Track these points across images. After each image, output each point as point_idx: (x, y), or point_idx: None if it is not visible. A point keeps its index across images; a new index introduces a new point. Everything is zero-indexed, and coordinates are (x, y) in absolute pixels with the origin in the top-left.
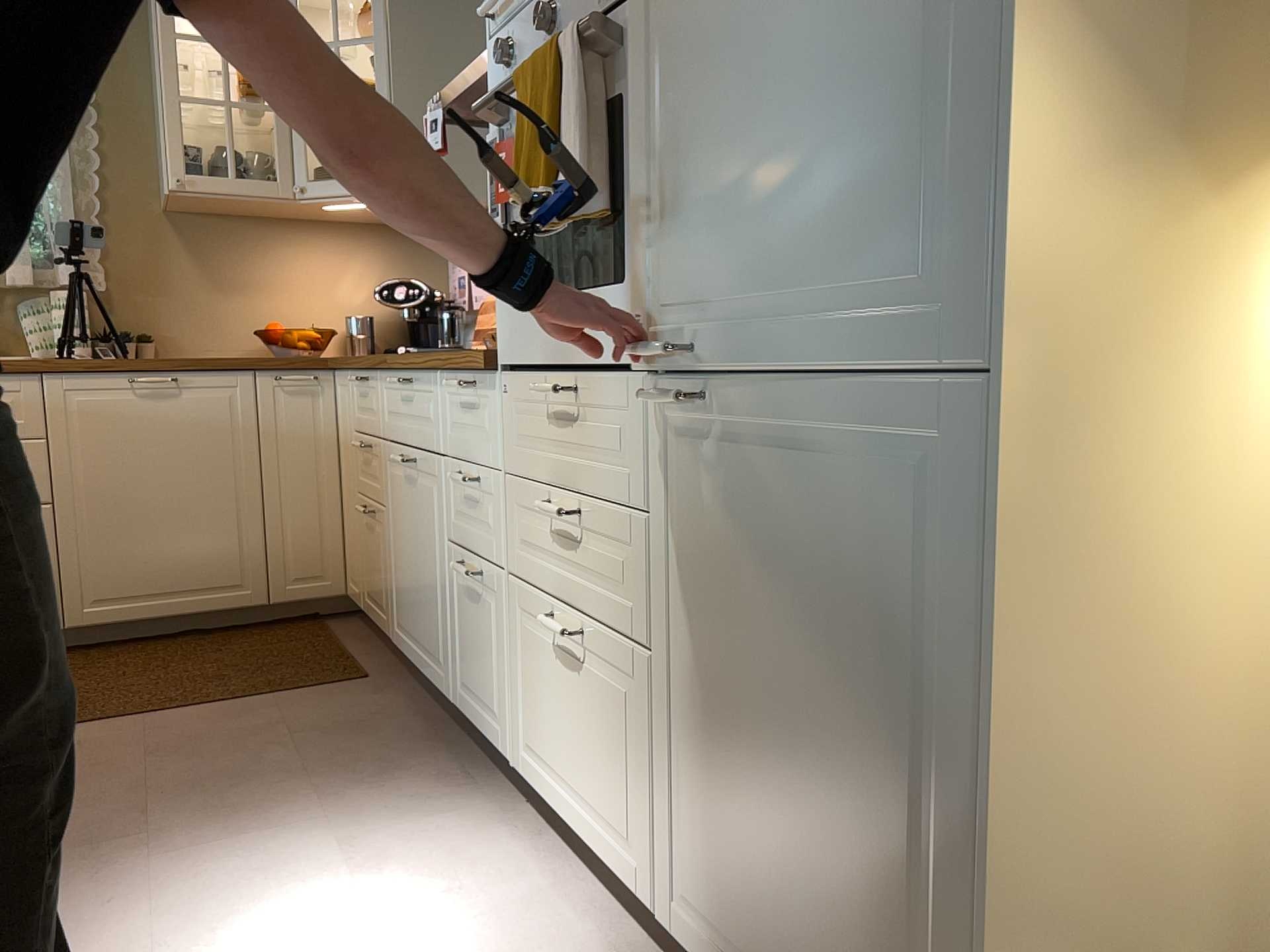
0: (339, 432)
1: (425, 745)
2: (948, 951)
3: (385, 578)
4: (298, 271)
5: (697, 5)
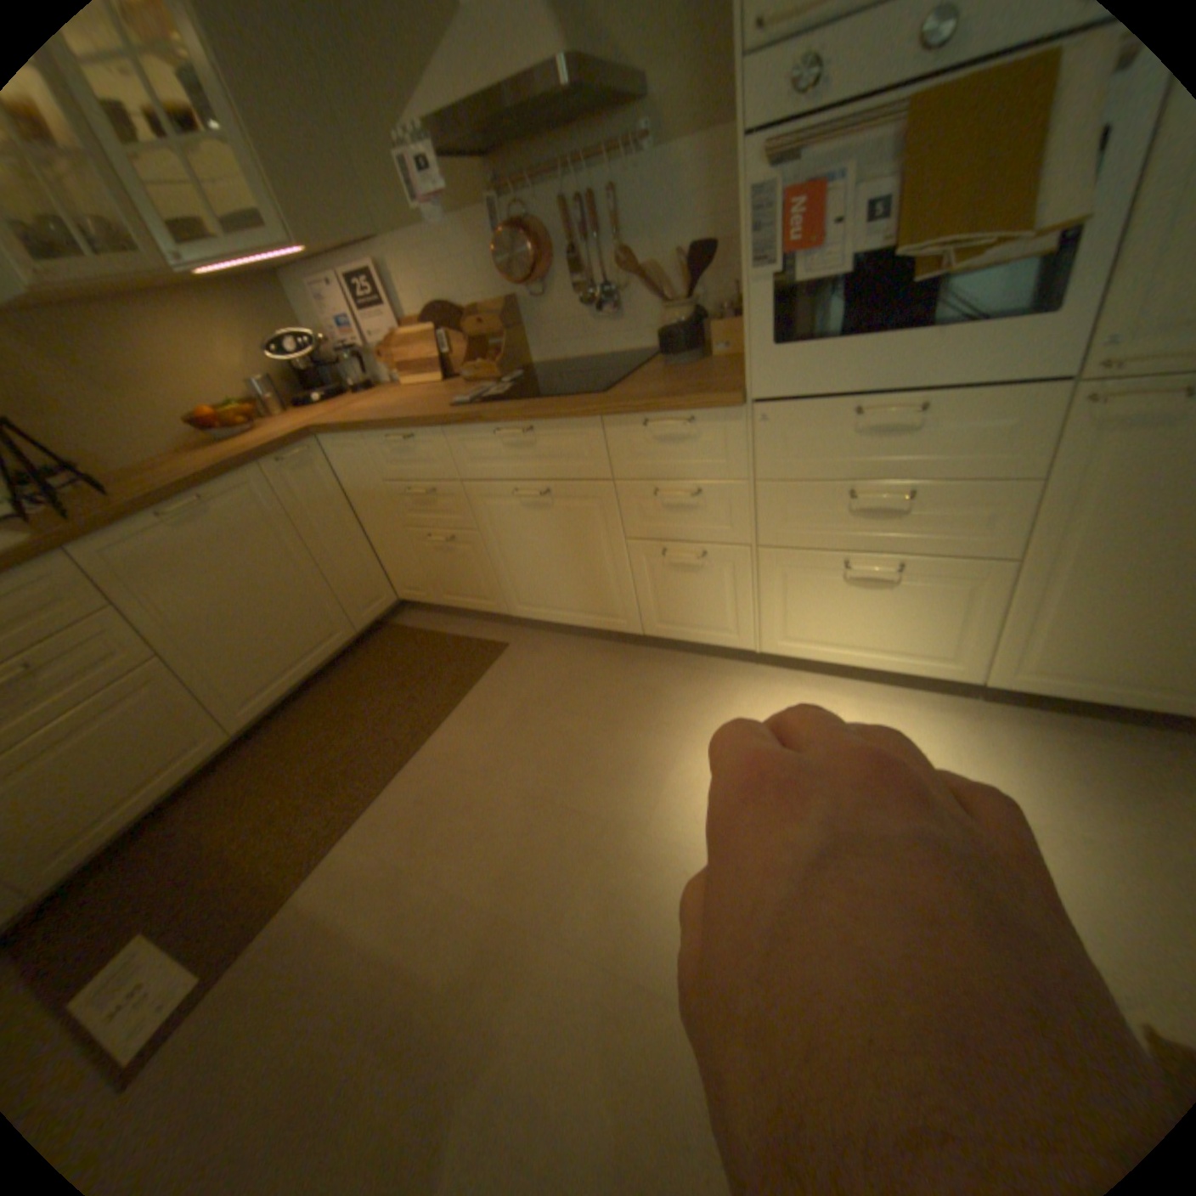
0: (345, 486)
1: (630, 664)
2: None
3: (485, 578)
4: (170, 347)
5: None
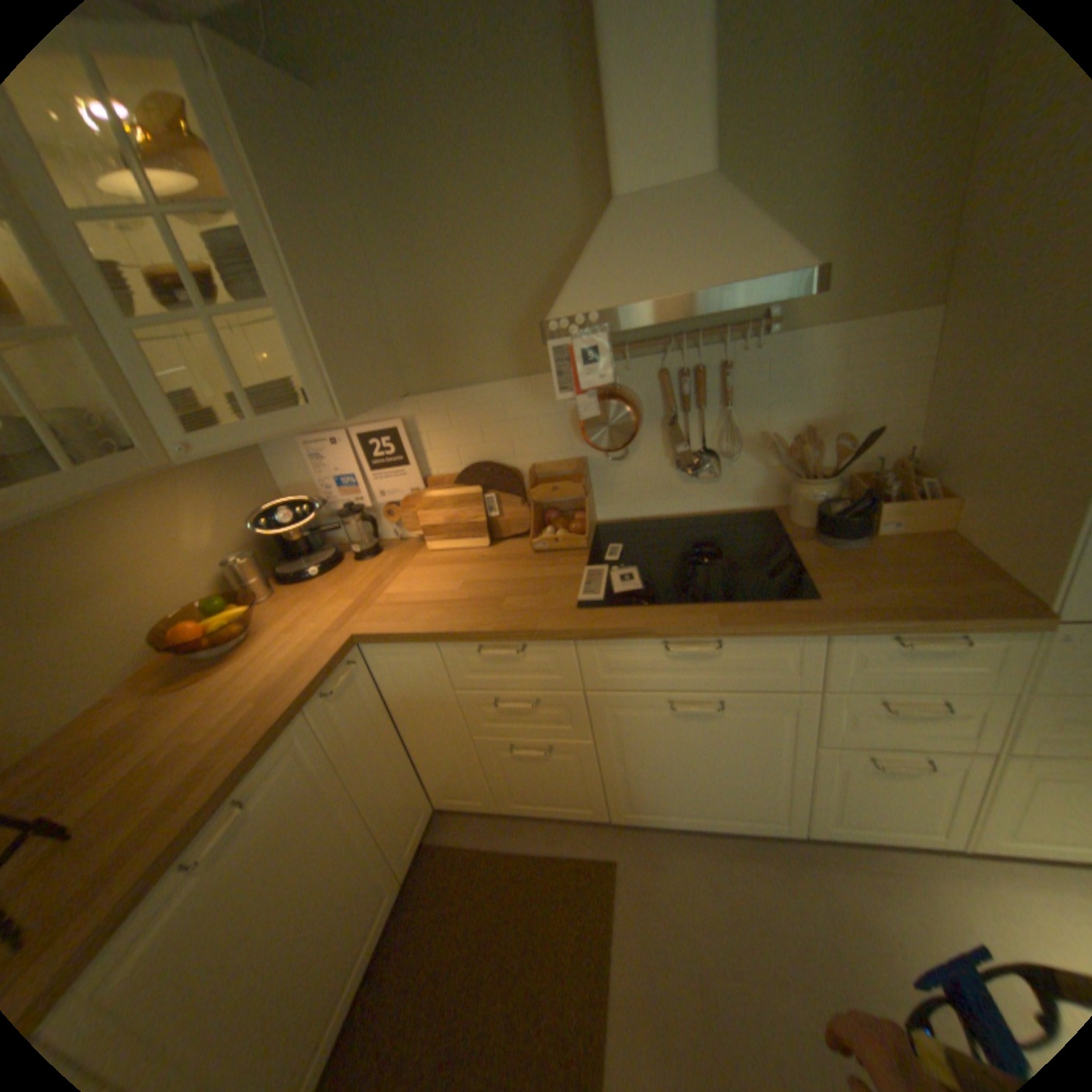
0: (388, 695)
1: (798, 878)
2: None
3: (585, 788)
4: (126, 543)
5: None
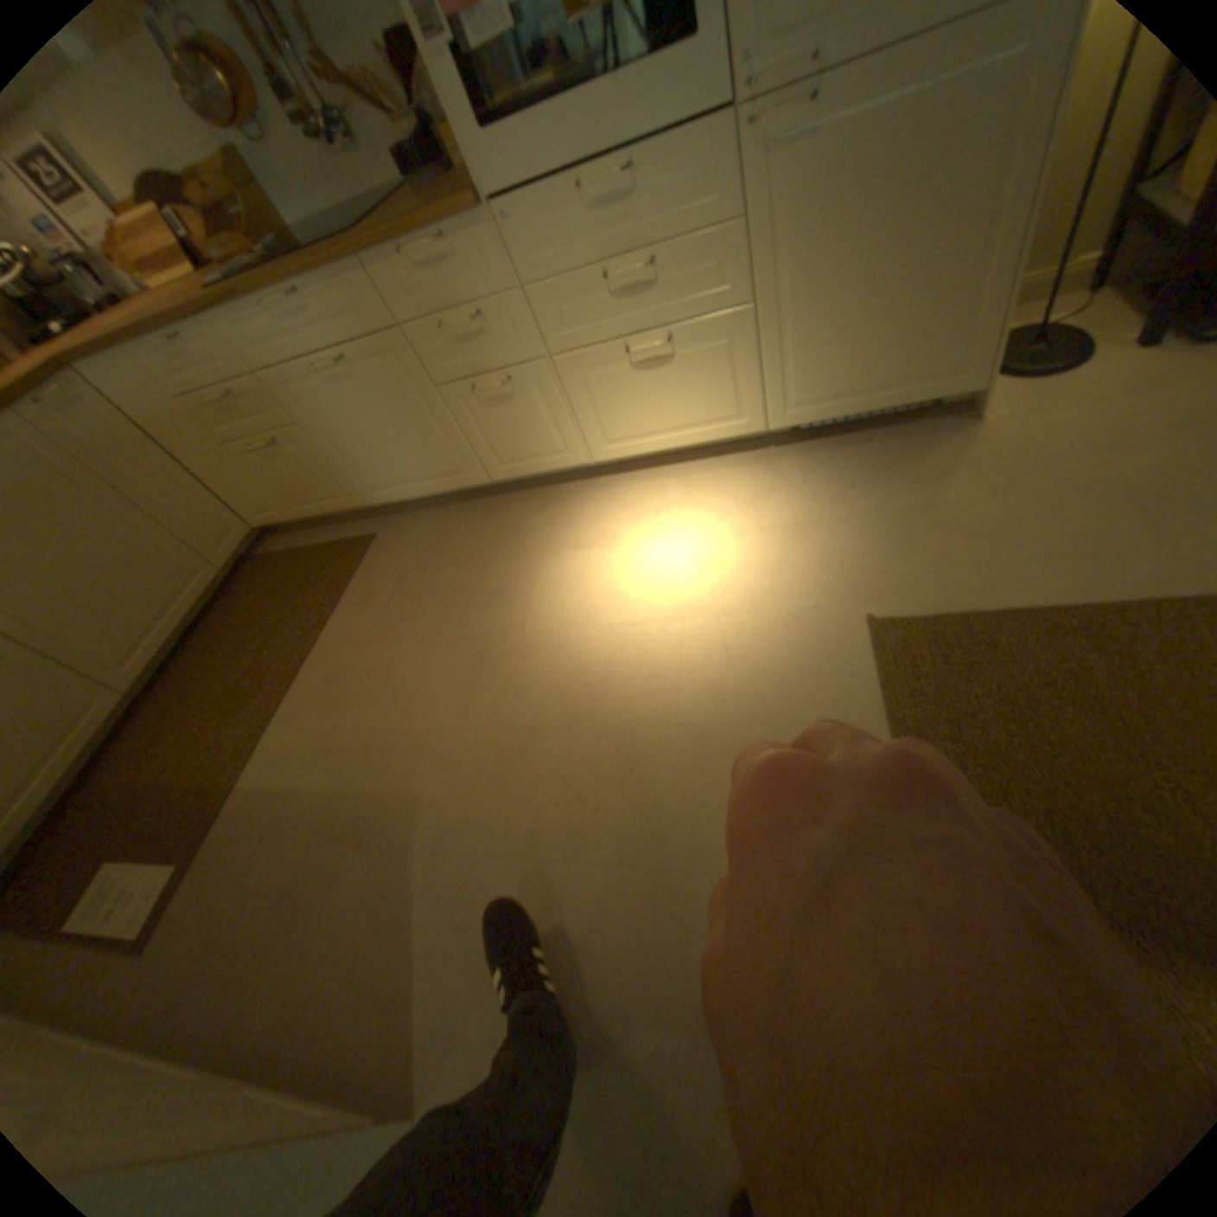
0: (136, 418)
1: (491, 514)
2: (984, 291)
3: (327, 476)
4: None
5: None
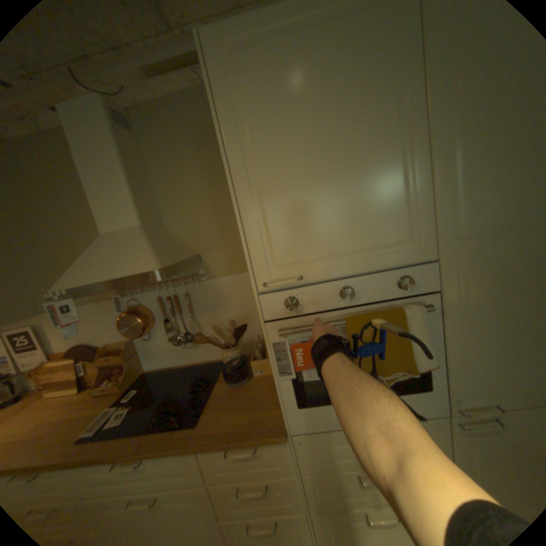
0: None
1: None
2: None
3: None
4: None
5: (482, 303)
